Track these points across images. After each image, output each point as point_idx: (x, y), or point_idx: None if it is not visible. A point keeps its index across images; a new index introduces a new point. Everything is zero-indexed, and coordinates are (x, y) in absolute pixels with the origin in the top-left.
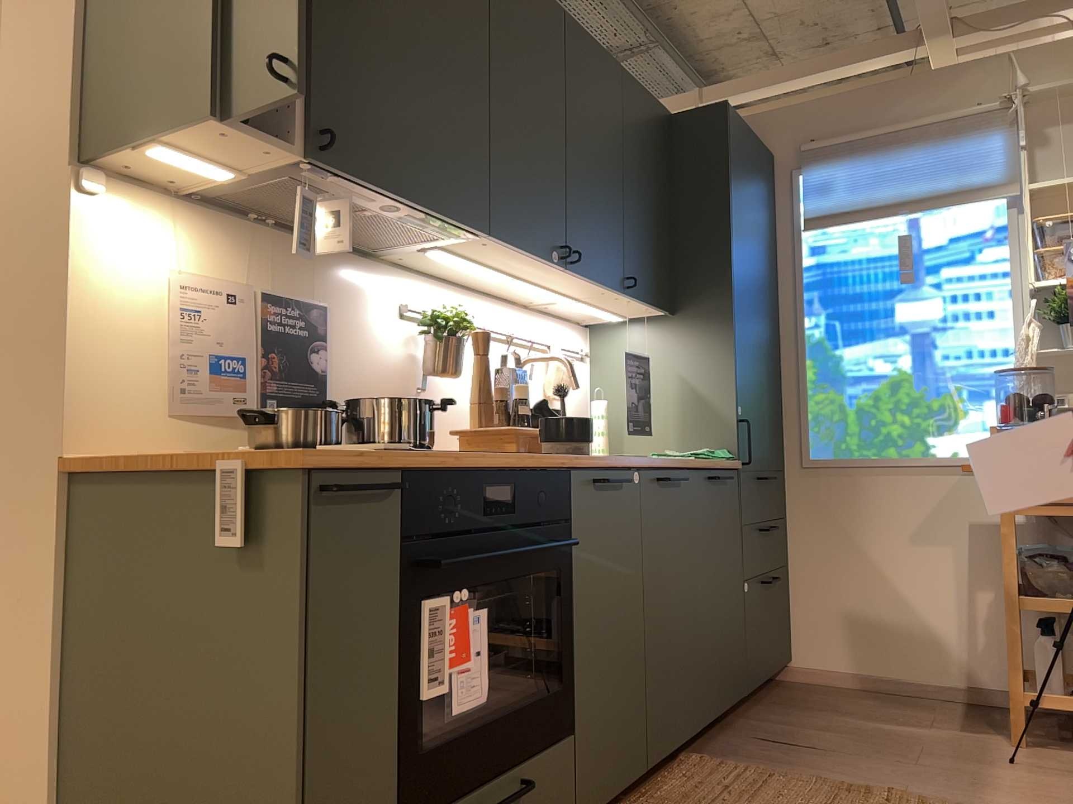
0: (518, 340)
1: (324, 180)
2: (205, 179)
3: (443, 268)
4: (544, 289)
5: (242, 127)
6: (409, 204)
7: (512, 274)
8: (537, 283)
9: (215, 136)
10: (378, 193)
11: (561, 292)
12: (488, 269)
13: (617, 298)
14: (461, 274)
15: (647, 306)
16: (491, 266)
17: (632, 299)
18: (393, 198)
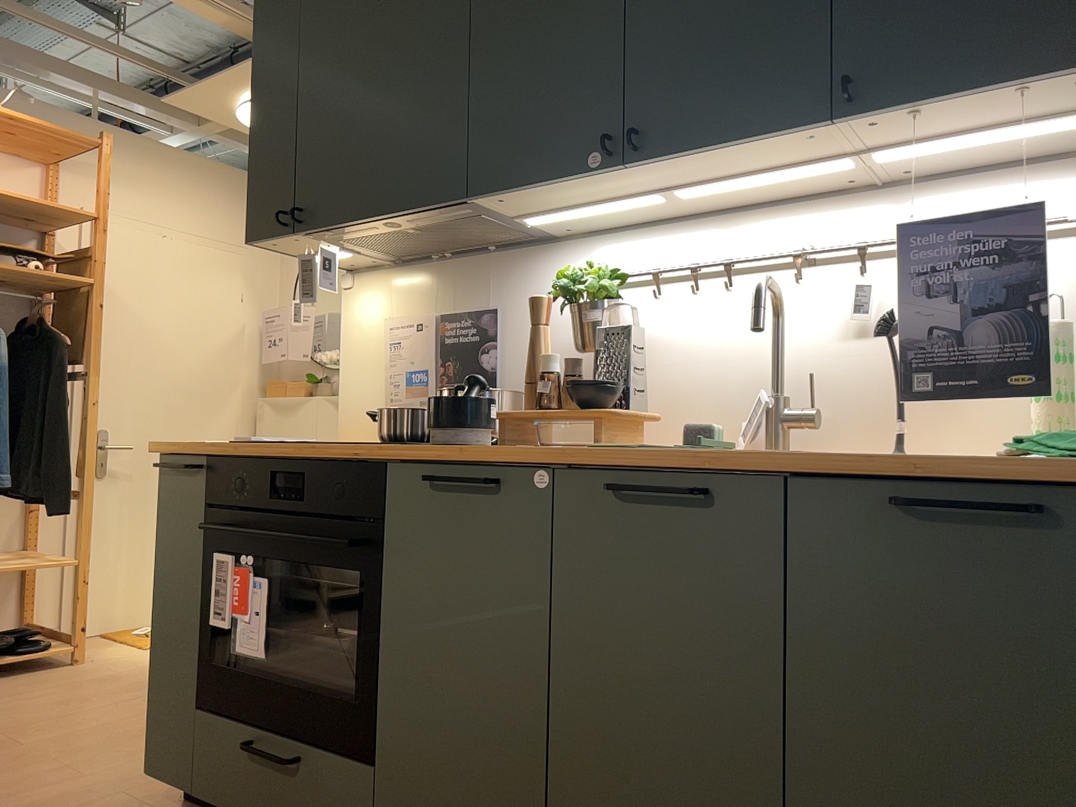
0: (831, 256)
1: (334, 236)
2: (360, 256)
3: (629, 216)
4: (738, 181)
5: (265, 239)
6: (383, 219)
7: (646, 194)
8: (708, 182)
9: (279, 247)
10: (358, 225)
11: (781, 168)
12: (613, 205)
13: (880, 126)
14: (659, 211)
15: (998, 94)
16: (601, 201)
17: (902, 113)
18: (370, 222)
